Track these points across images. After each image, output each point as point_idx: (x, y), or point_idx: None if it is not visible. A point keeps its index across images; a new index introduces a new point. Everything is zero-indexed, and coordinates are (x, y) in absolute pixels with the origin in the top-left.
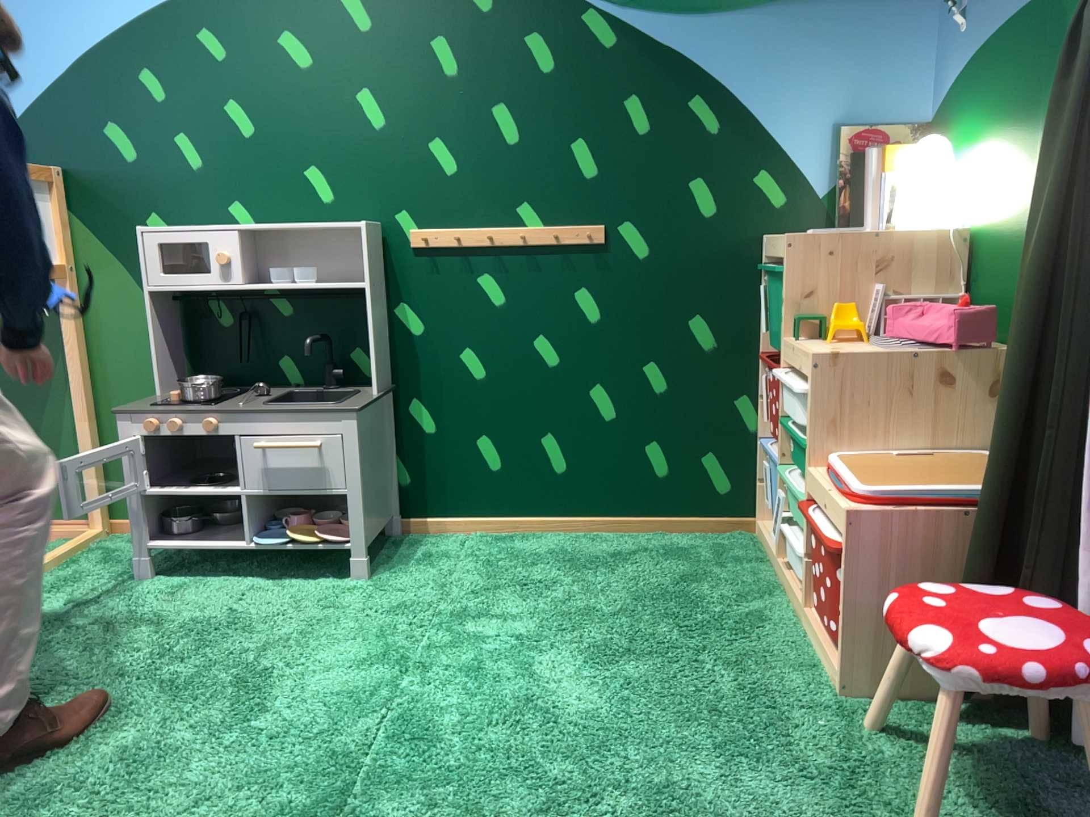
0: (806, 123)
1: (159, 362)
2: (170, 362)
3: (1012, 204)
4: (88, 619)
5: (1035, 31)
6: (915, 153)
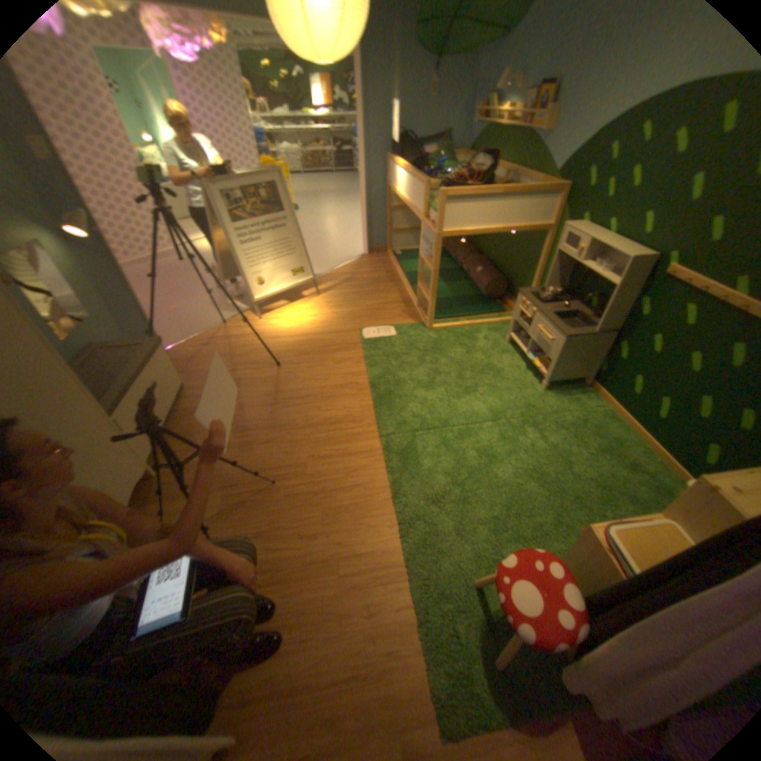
0: None
1: (560, 273)
2: (563, 275)
3: None
4: (479, 345)
5: None
6: None
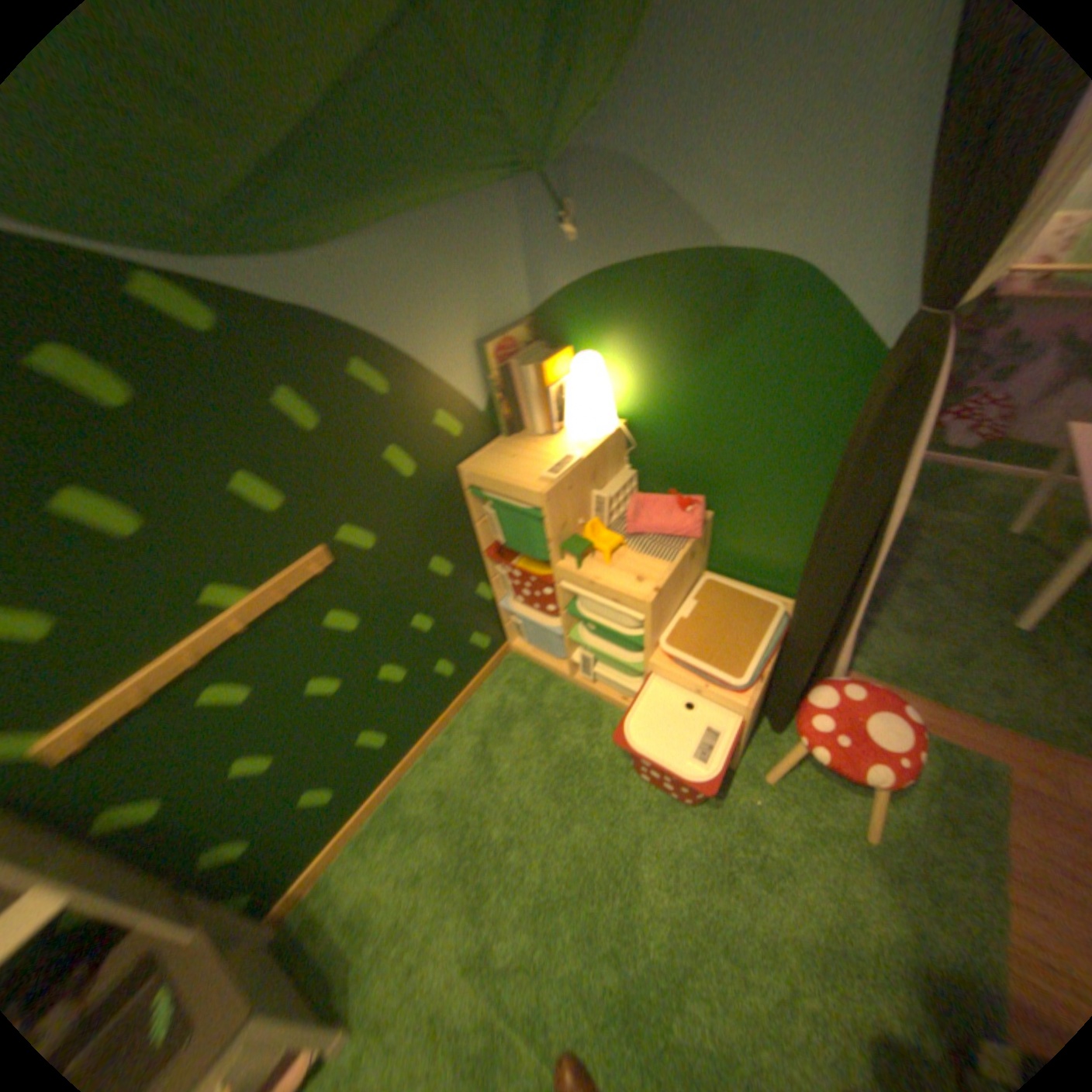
0: (460, 348)
1: None
2: None
3: (683, 413)
4: None
5: (708, 278)
6: (562, 360)
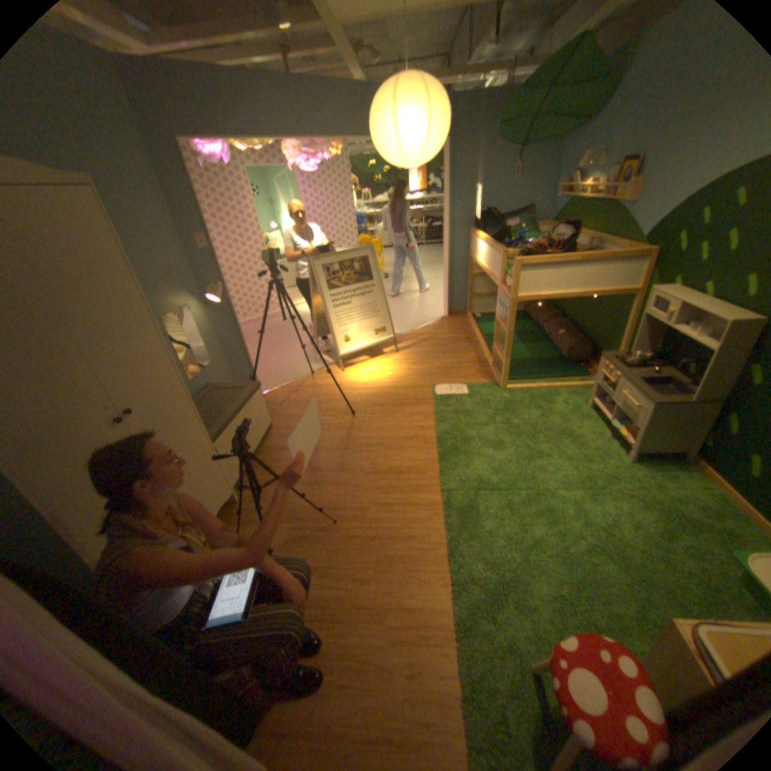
0: None
1: (652, 338)
2: (655, 340)
3: None
4: (557, 409)
5: None
6: None
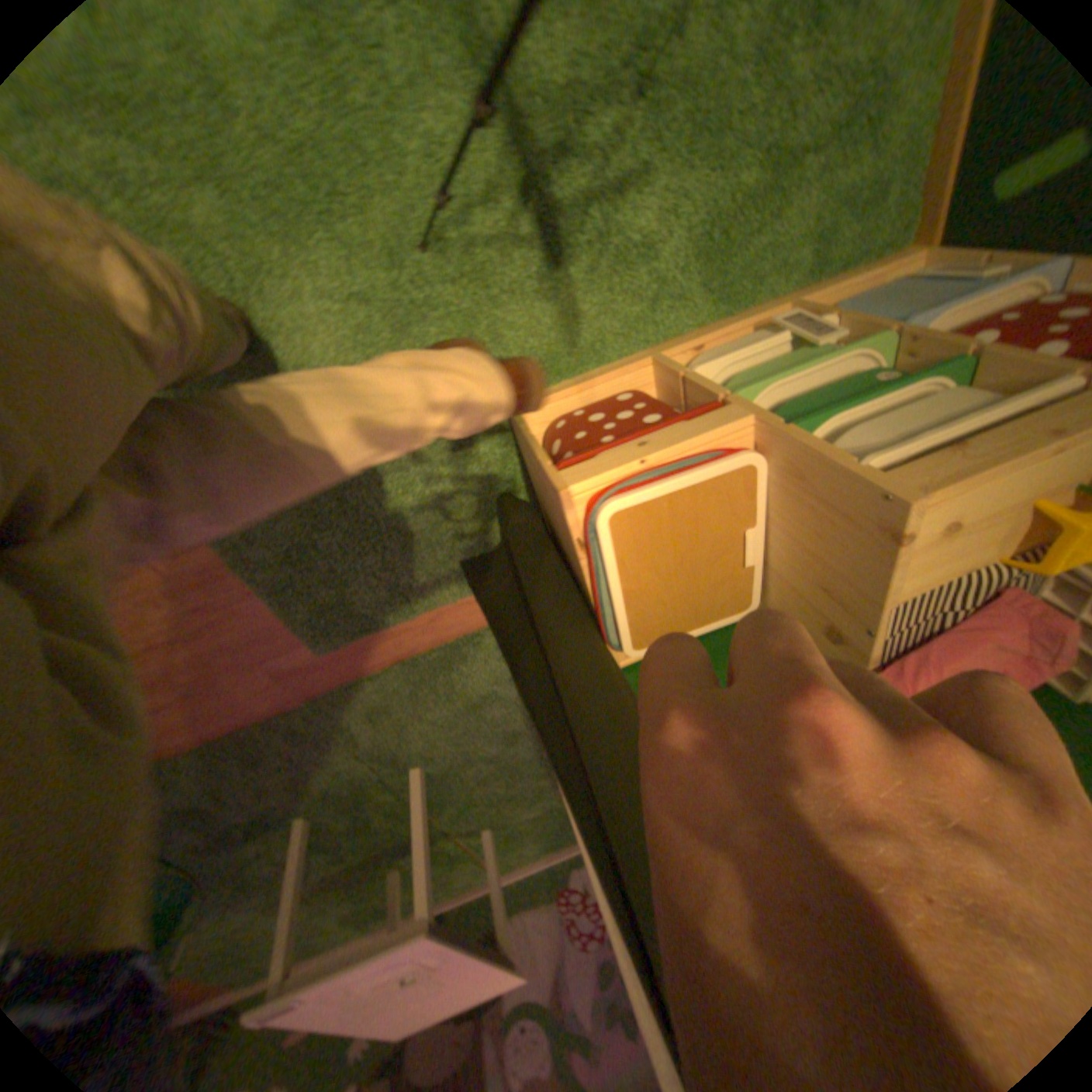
0: None
1: None
2: None
3: None
4: None
5: None
6: None
